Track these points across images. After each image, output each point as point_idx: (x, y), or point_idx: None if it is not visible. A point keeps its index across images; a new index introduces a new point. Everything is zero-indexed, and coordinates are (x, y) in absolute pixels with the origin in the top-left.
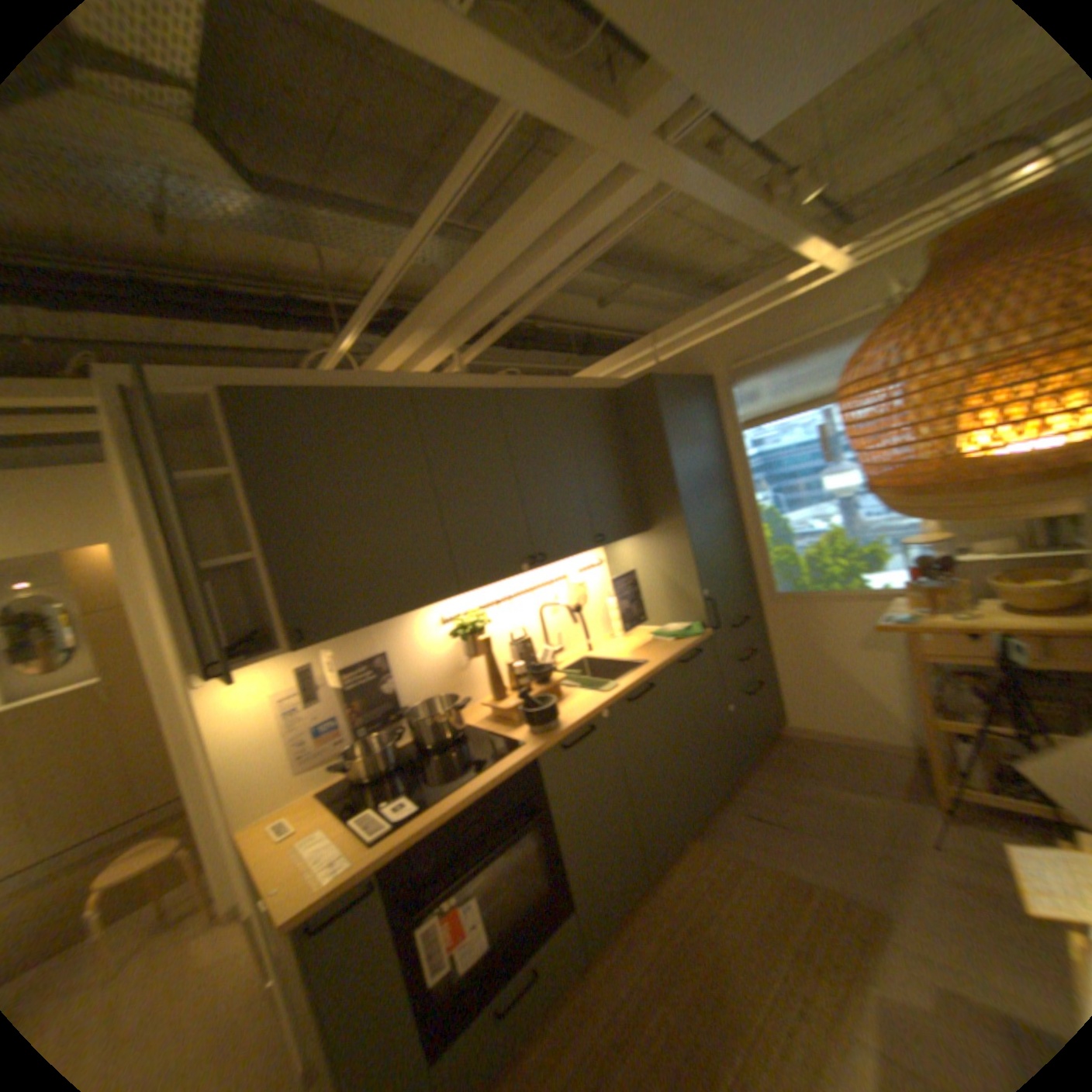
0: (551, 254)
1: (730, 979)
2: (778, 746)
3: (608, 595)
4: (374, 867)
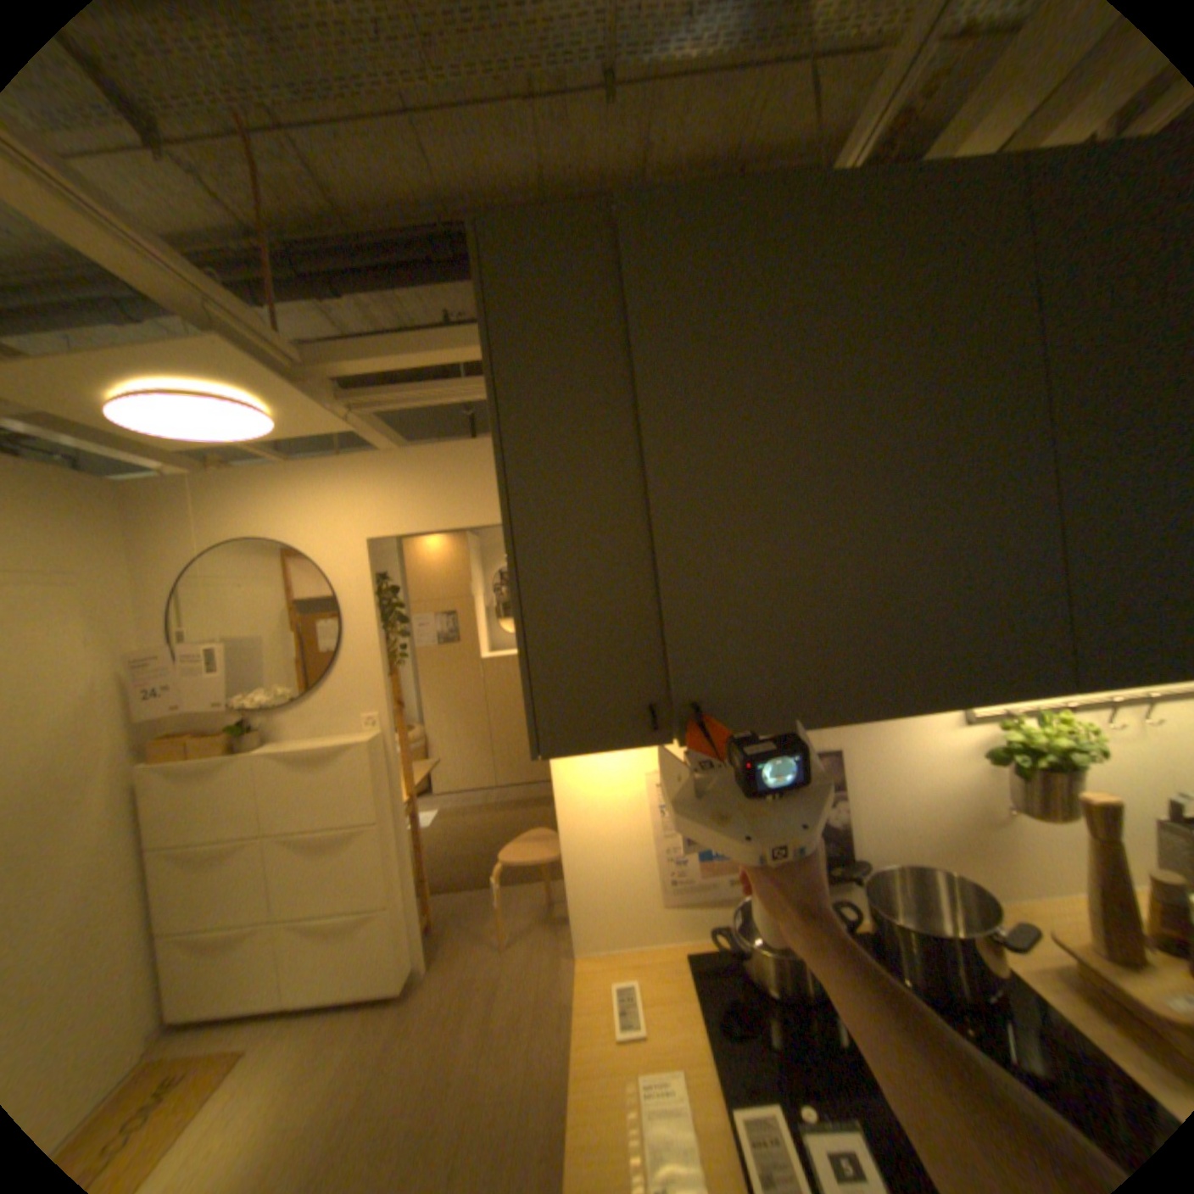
0: None
1: None
2: None
3: None
4: None
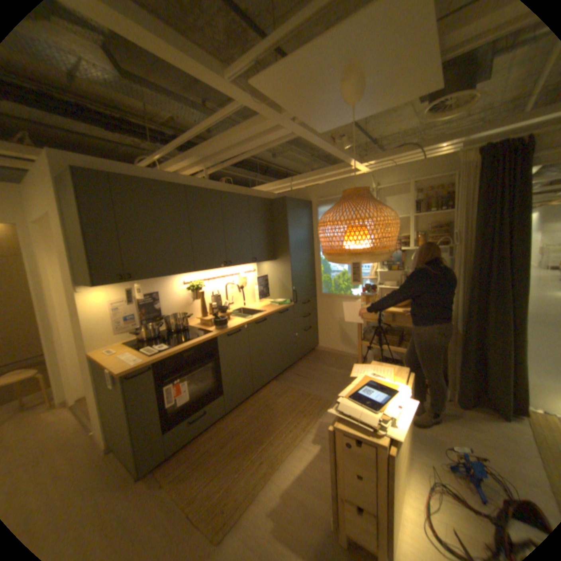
0: (249, 145)
1: (274, 419)
2: (313, 353)
3: (255, 285)
4: (150, 363)
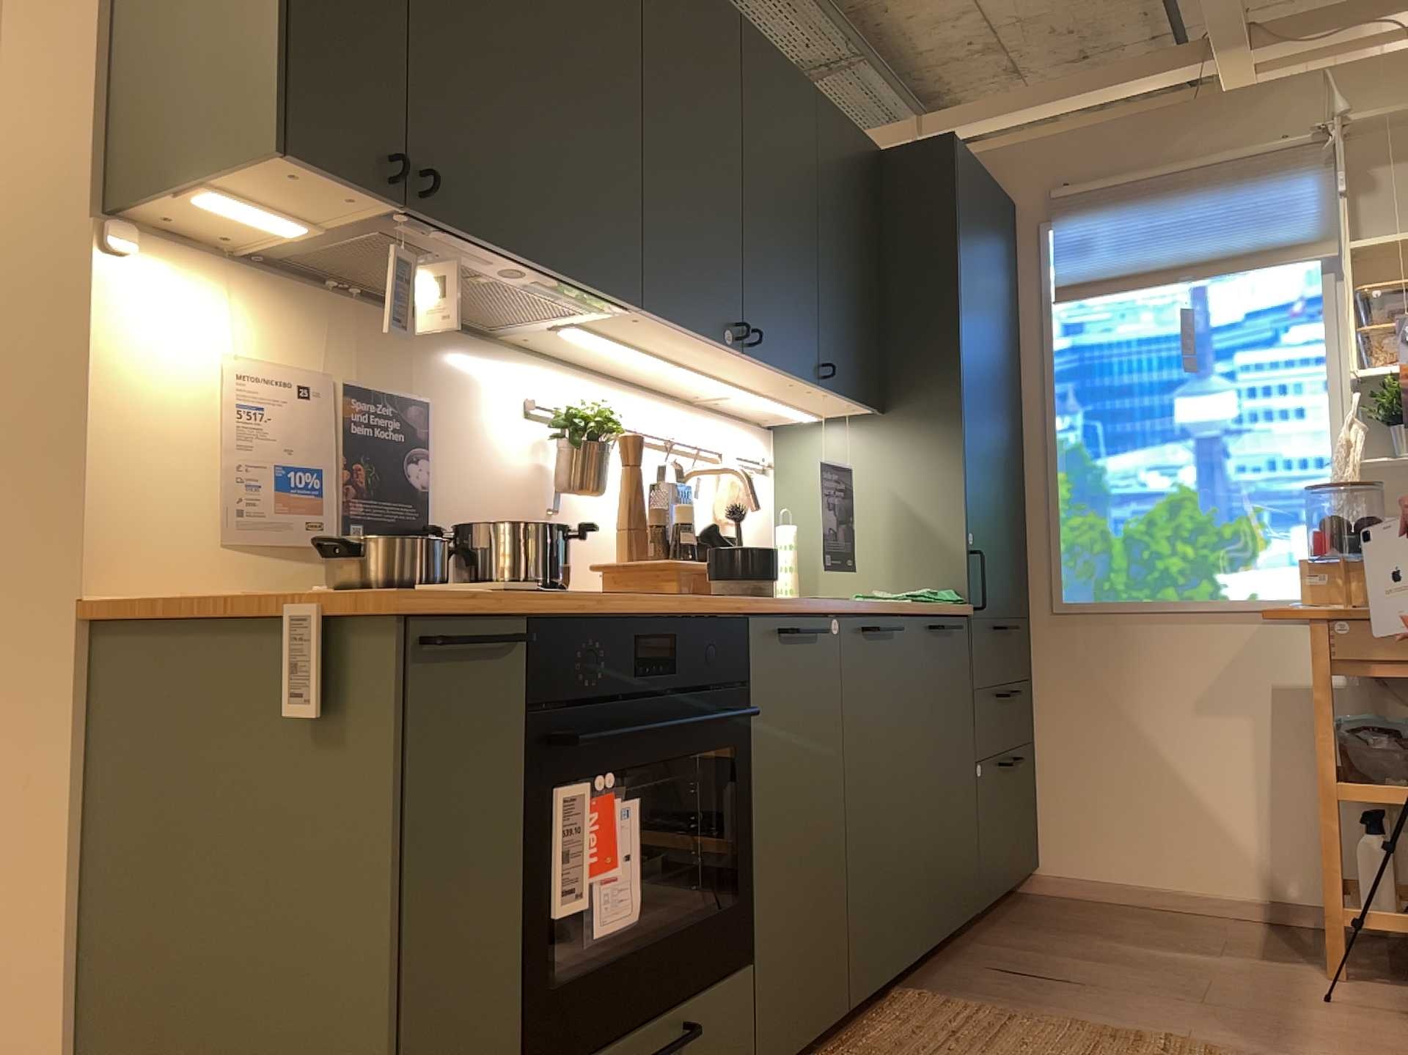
0: None
1: None
2: (1022, 902)
3: (778, 525)
4: (530, 603)
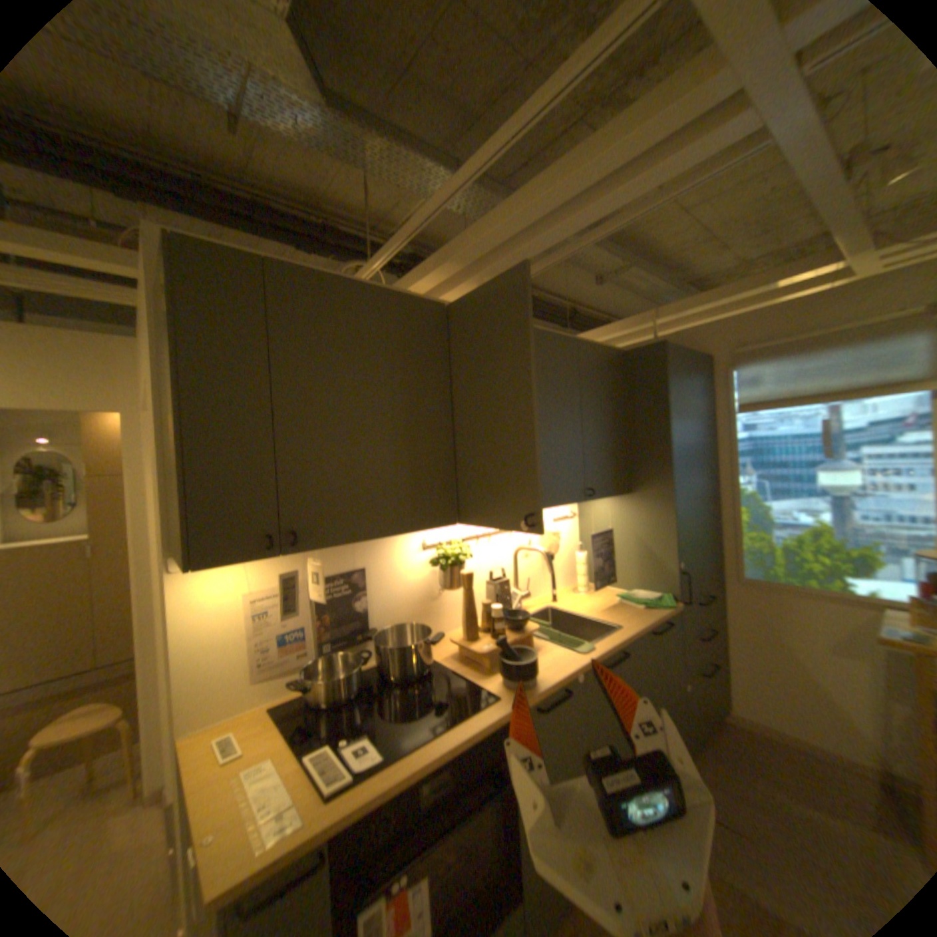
0: (614, 193)
1: None
2: (720, 733)
3: (576, 549)
4: (328, 832)
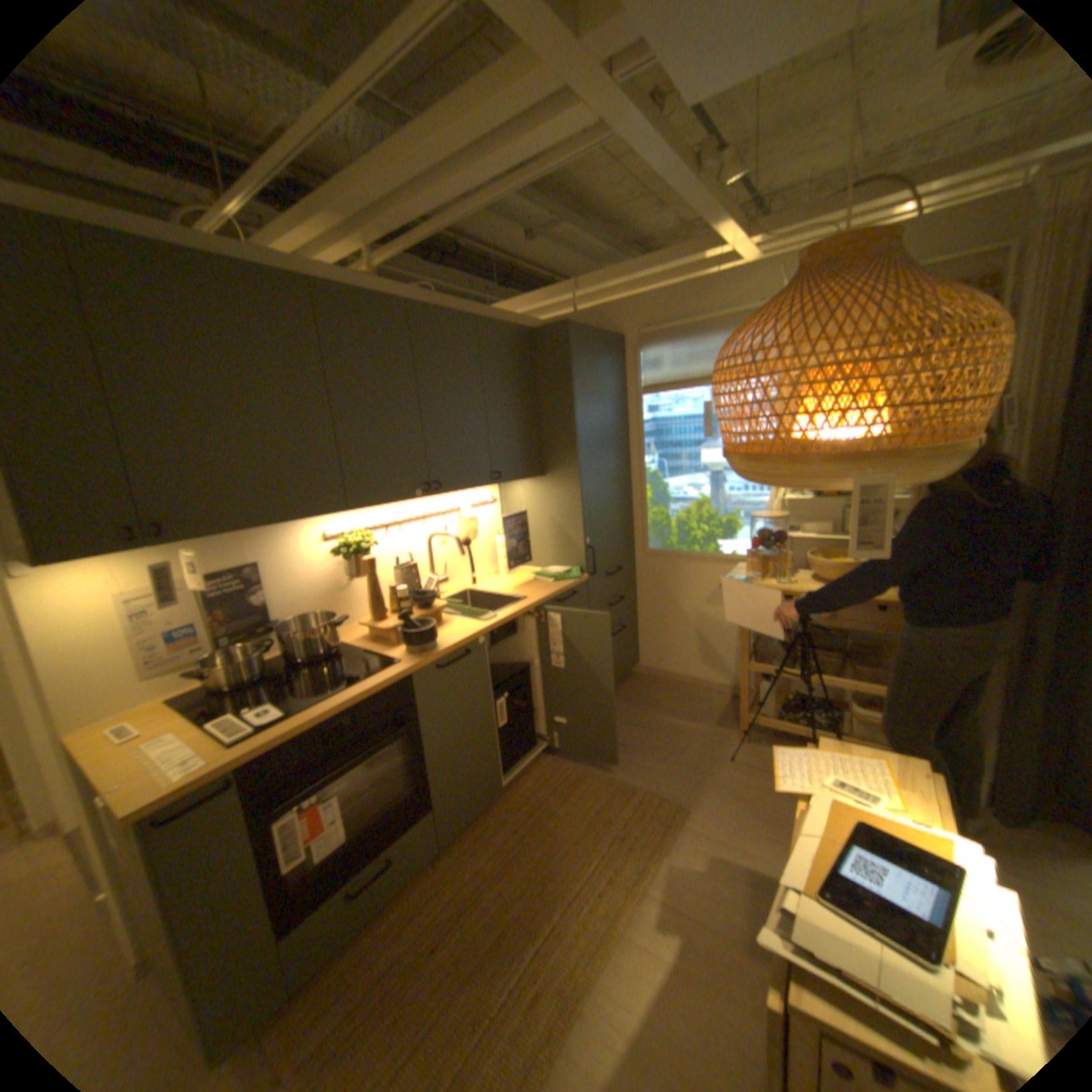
0: (481, 166)
1: (559, 861)
2: (628, 682)
3: (497, 535)
4: (231, 766)
